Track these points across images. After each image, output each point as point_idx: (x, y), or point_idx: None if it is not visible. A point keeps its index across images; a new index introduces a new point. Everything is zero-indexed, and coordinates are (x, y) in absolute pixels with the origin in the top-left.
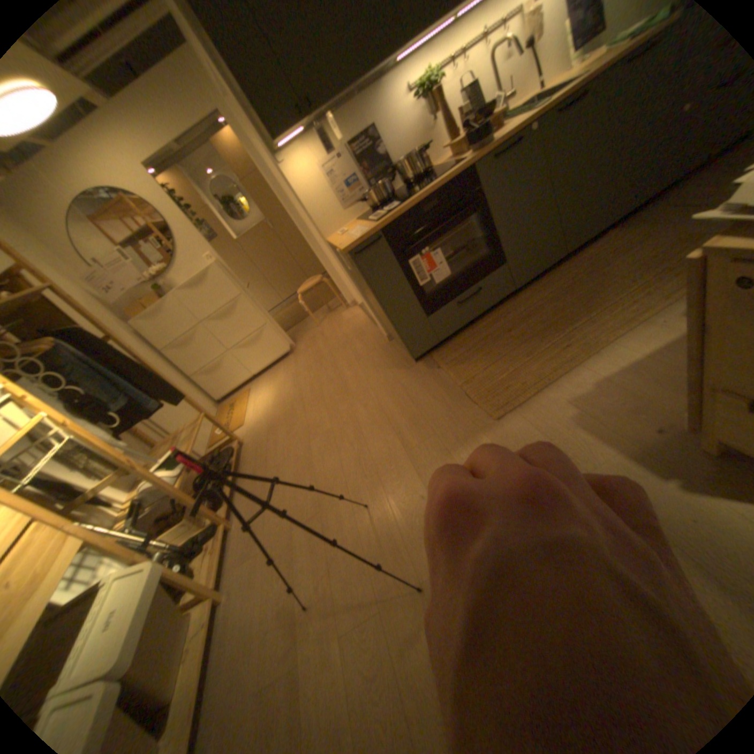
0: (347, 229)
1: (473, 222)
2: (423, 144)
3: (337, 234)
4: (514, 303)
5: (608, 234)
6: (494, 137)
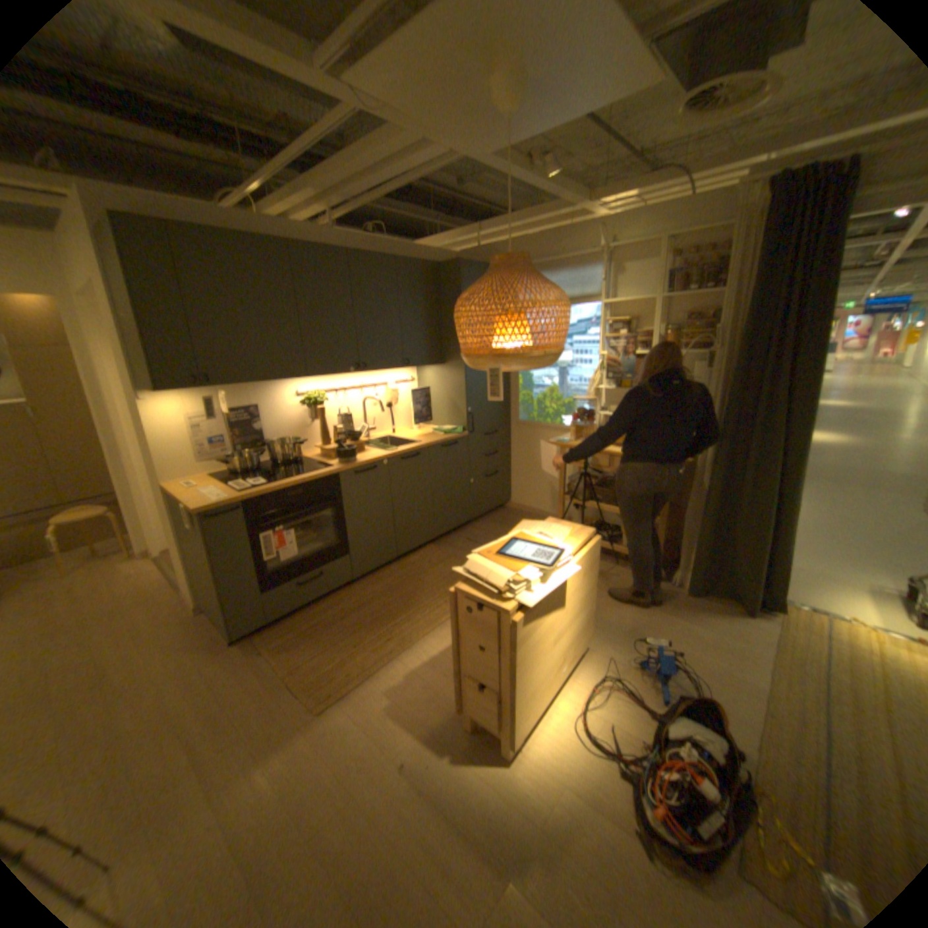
0: (196, 486)
1: (328, 516)
2: (297, 439)
3: (178, 486)
4: (349, 593)
5: (426, 548)
6: (356, 461)
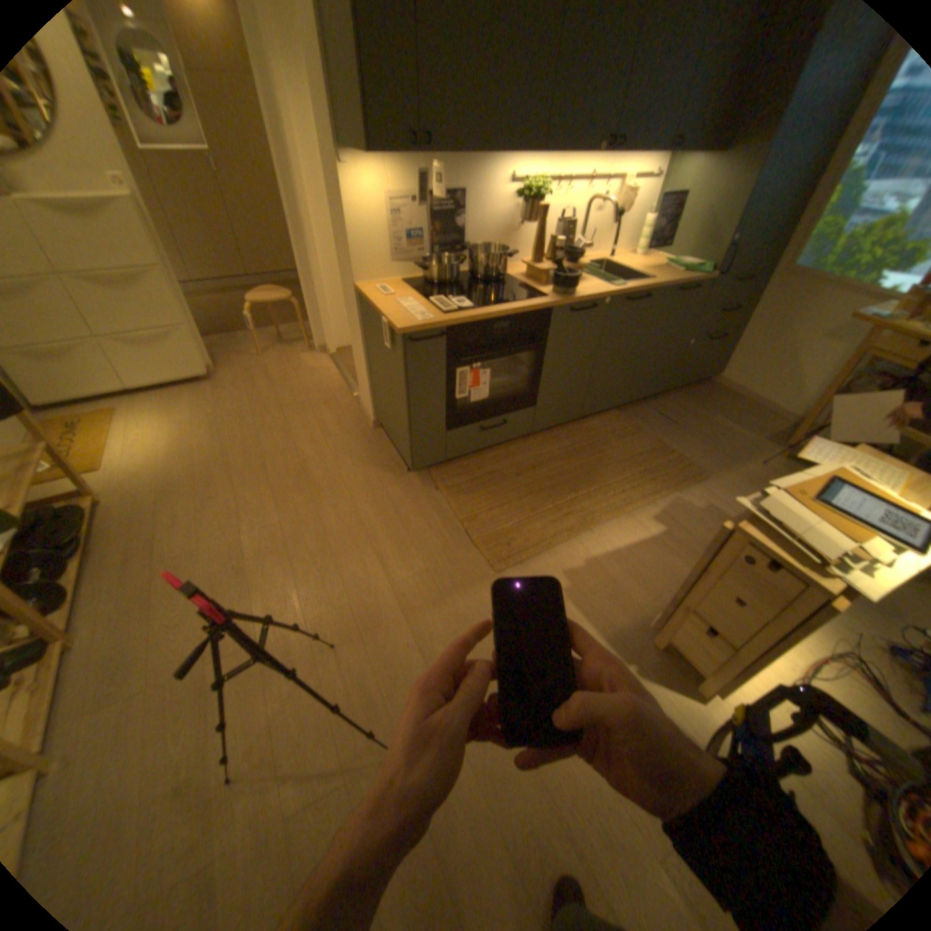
0: (393, 294)
1: (523, 357)
2: (504, 248)
3: (372, 289)
4: (524, 446)
5: (609, 413)
6: (574, 292)
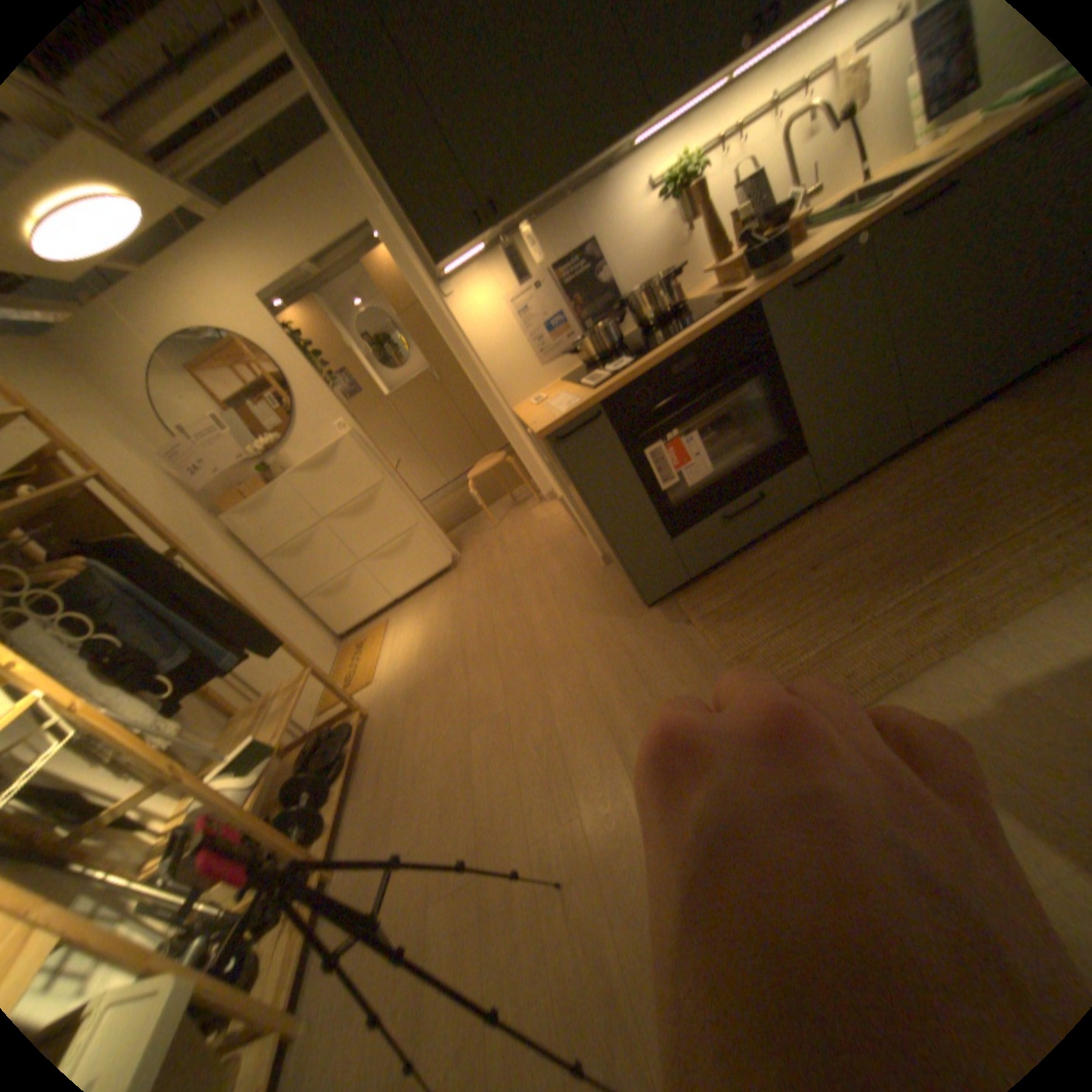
0: (546, 395)
1: (754, 389)
2: (672, 267)
3: (531, 402)
4: (820, 518)
5: (985, 408)
6: (793, 257)
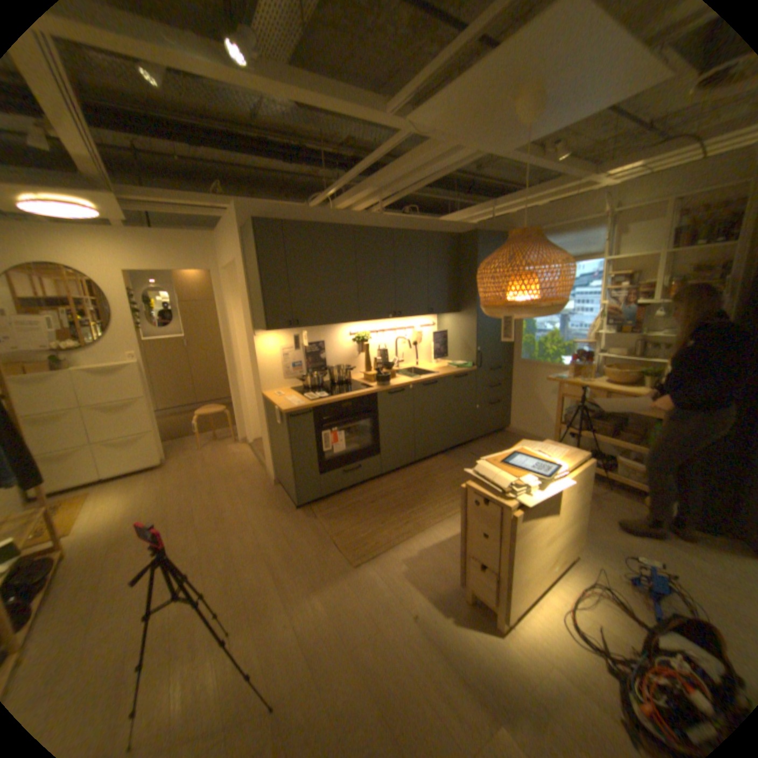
0: (284, 395)
1: (367, 423)
2: (349, 366)
3: (272, 394)
4: (378, 484)
5: (438, 457)
6: (389, 384)
